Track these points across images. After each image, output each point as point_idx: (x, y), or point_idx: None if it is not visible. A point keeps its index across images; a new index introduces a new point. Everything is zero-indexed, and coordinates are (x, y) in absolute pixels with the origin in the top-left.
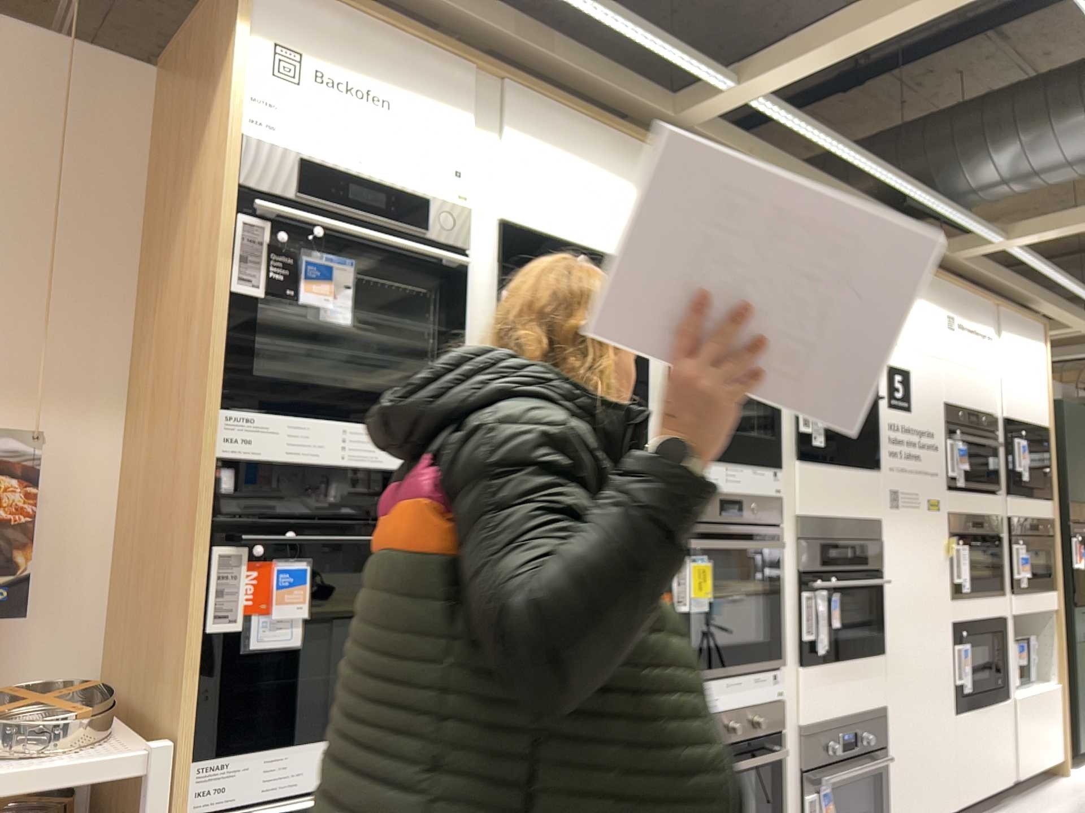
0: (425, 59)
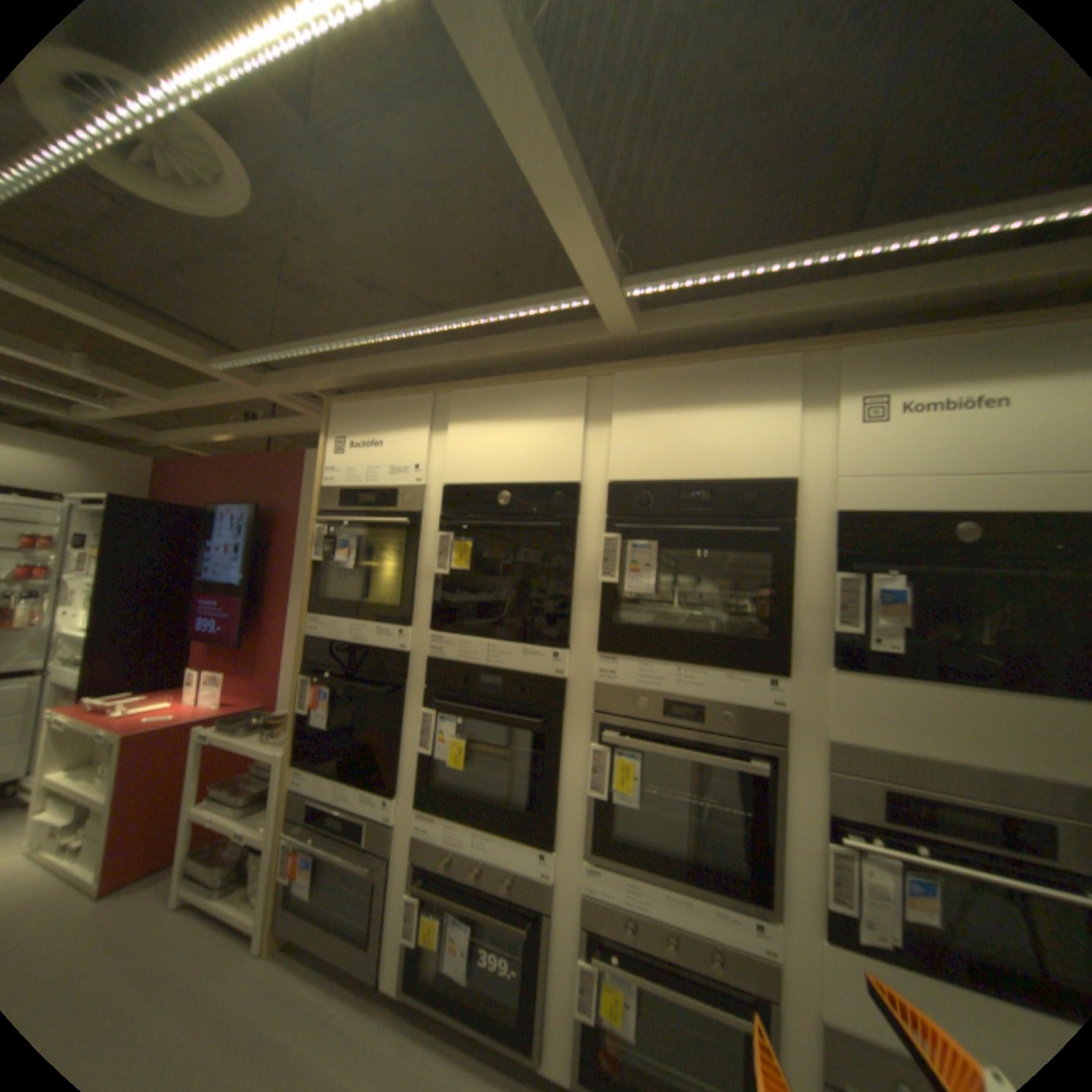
0: (397, 400)
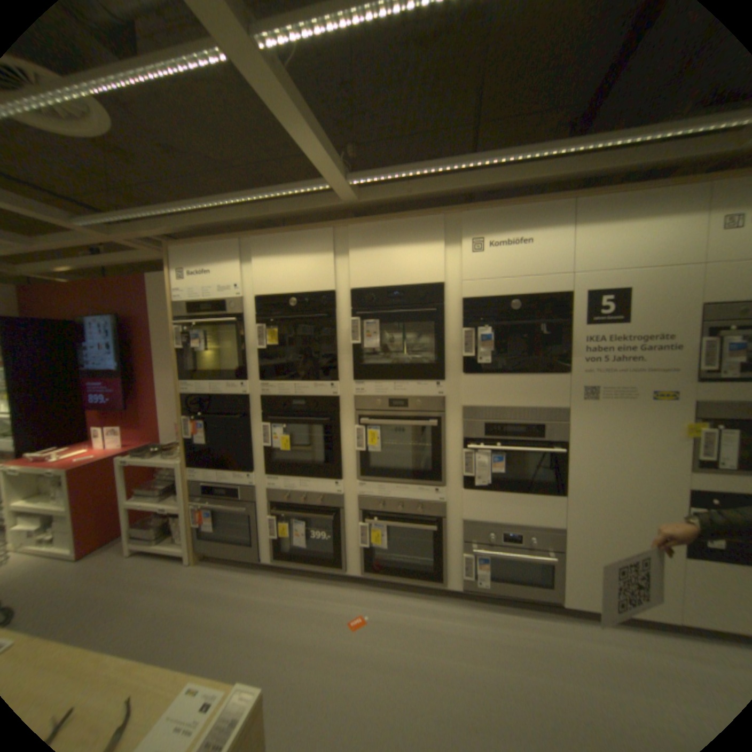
0: (215, 243)
